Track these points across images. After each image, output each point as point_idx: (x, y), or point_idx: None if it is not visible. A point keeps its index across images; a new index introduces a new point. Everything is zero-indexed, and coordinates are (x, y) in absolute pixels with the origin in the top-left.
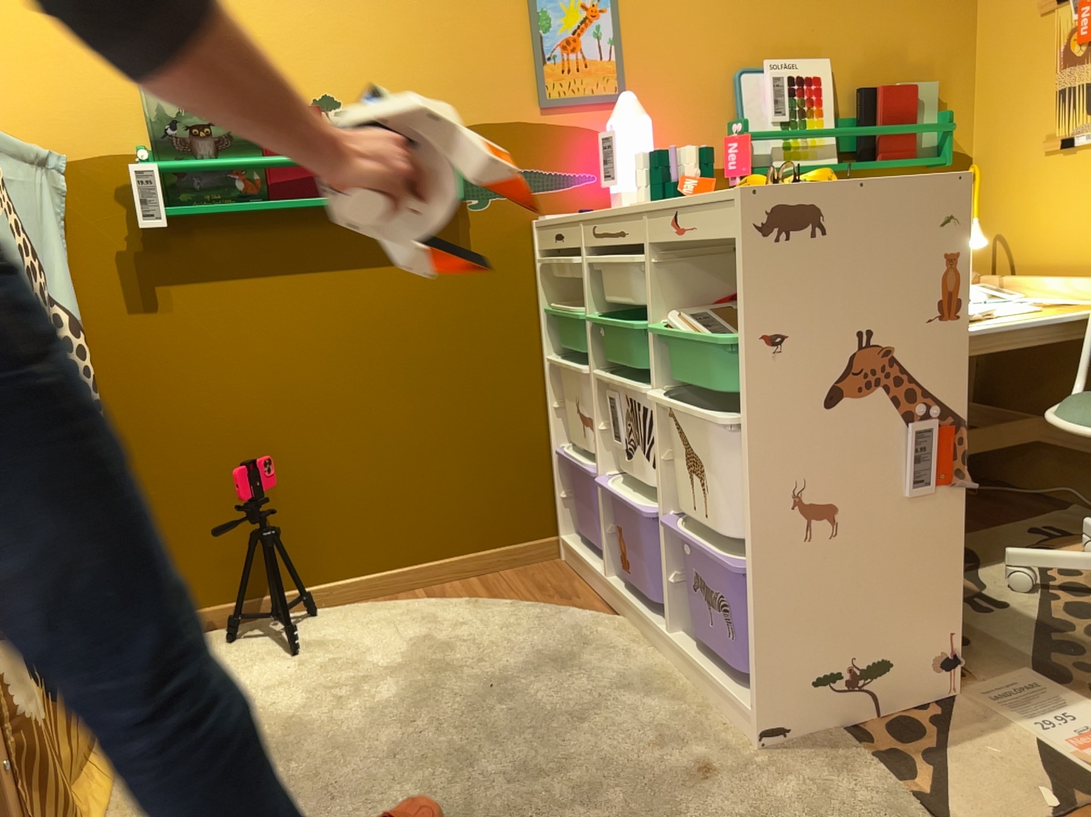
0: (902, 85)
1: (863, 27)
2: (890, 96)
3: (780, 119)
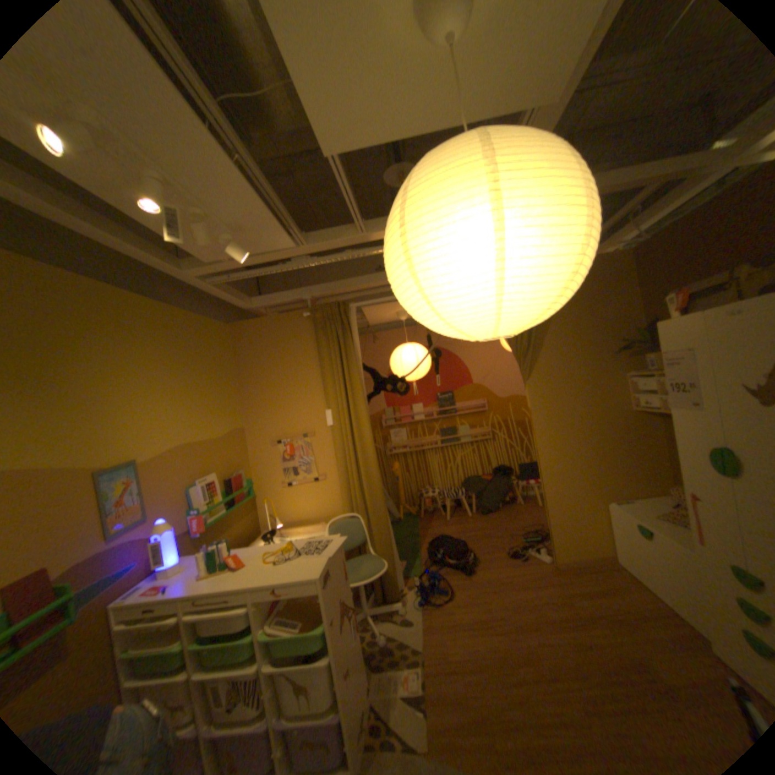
0: (237, 474)
1: (221, 457)
2: (236, 480)
3: (206, 502)
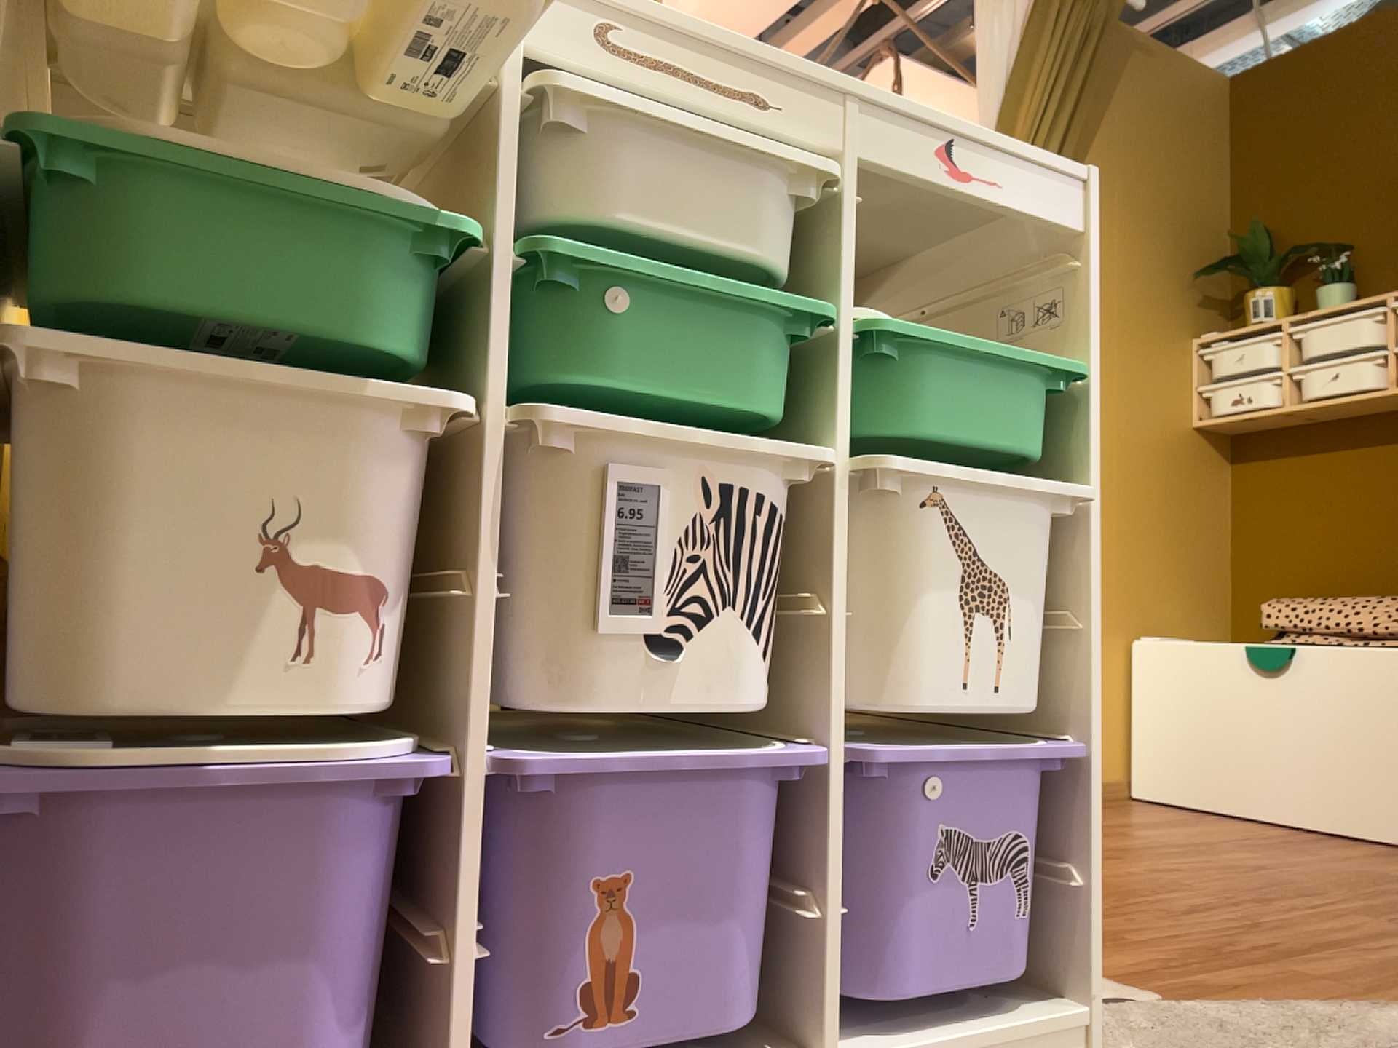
0: None
1: None
2: None
3: None
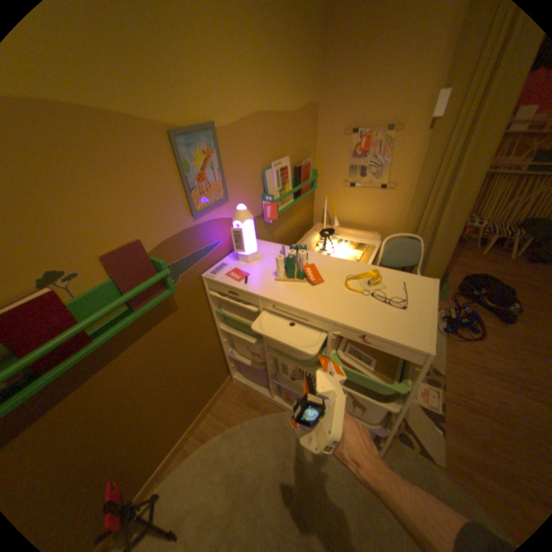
0: (306, 161)
1: (294, 137)
2: (305, 168)
3: (279, 188)
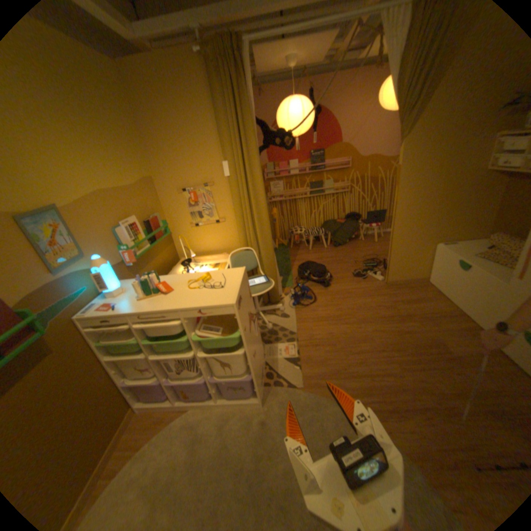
0: (153, 217)
1: (136, 202)
2: (153, 221)
3: (132, 239)
